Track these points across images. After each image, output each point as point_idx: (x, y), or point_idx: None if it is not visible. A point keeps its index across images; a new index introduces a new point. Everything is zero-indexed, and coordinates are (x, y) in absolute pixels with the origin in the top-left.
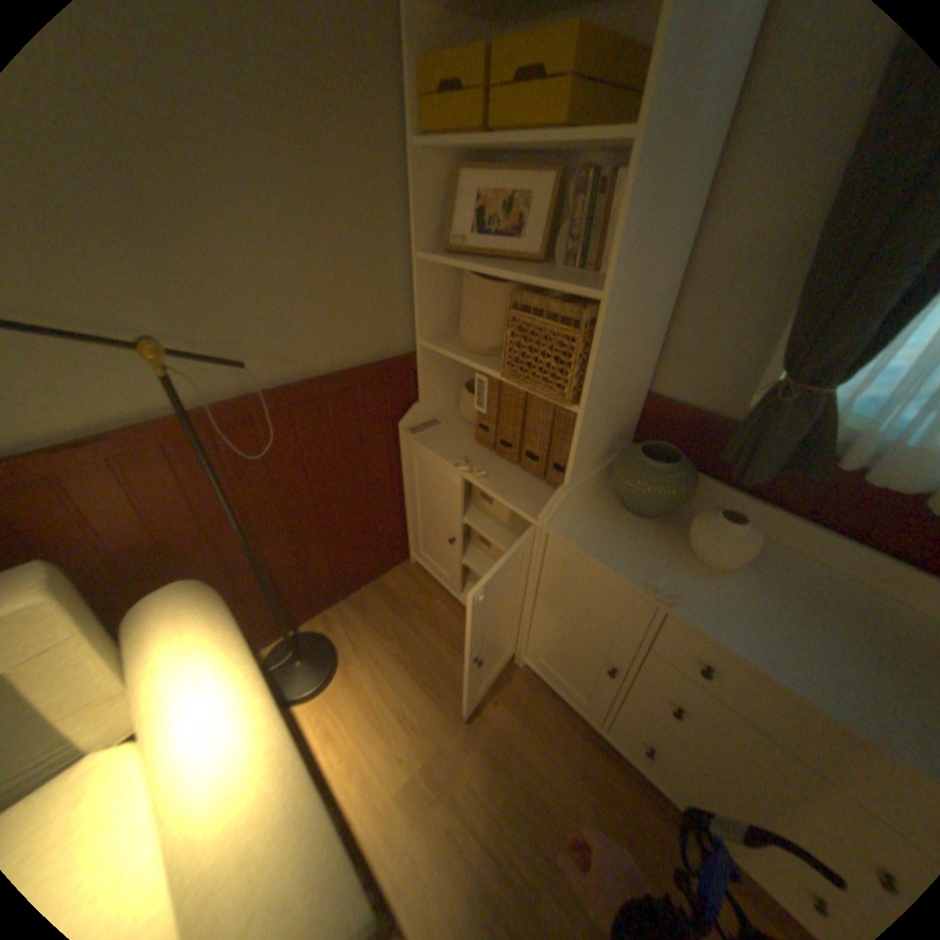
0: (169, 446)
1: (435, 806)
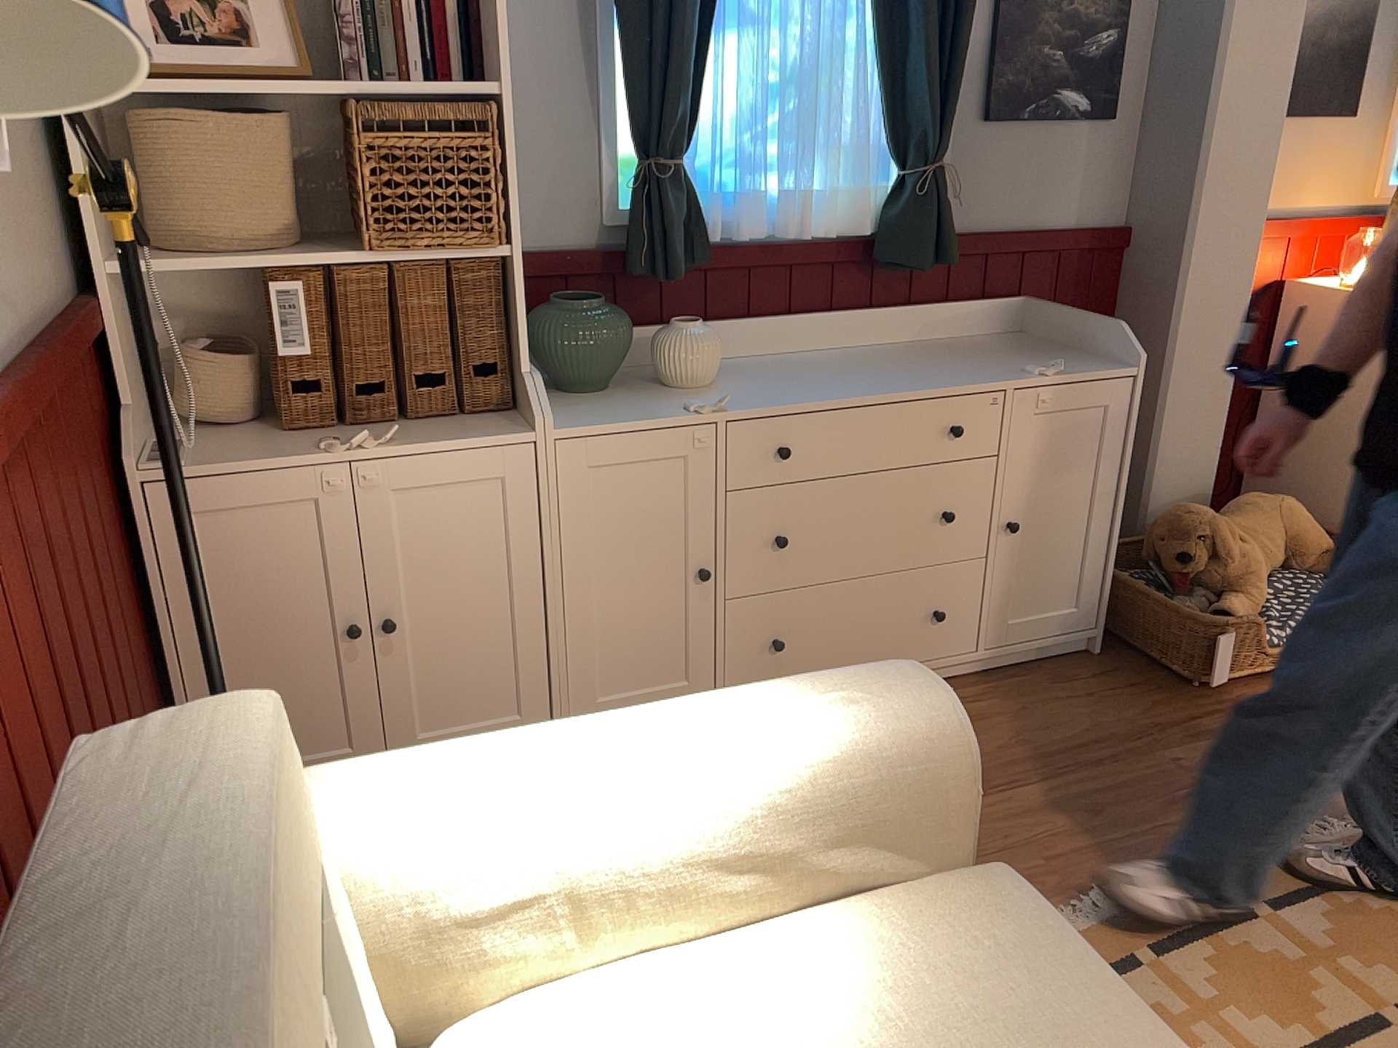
0: None
1: None
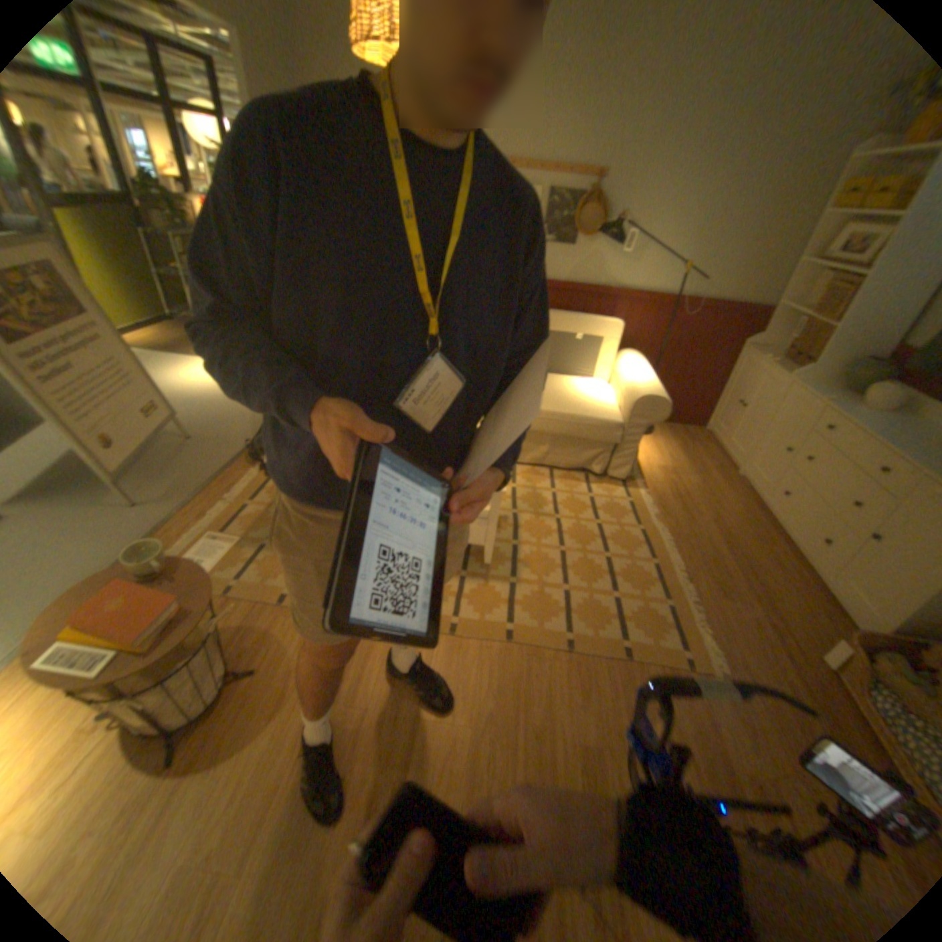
0: (660, 305)
1: (671, 475)
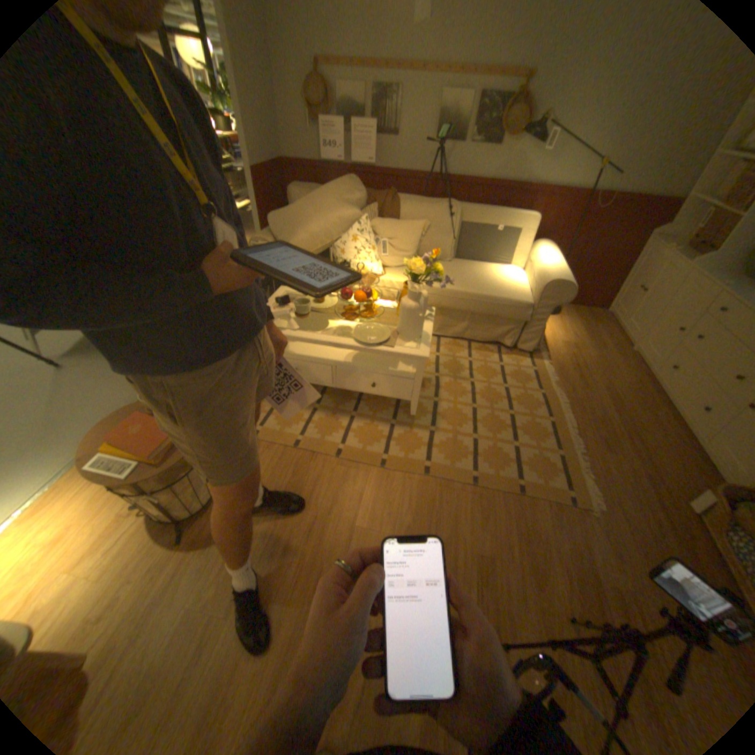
0: (576, 199)
1: (572, 349)
